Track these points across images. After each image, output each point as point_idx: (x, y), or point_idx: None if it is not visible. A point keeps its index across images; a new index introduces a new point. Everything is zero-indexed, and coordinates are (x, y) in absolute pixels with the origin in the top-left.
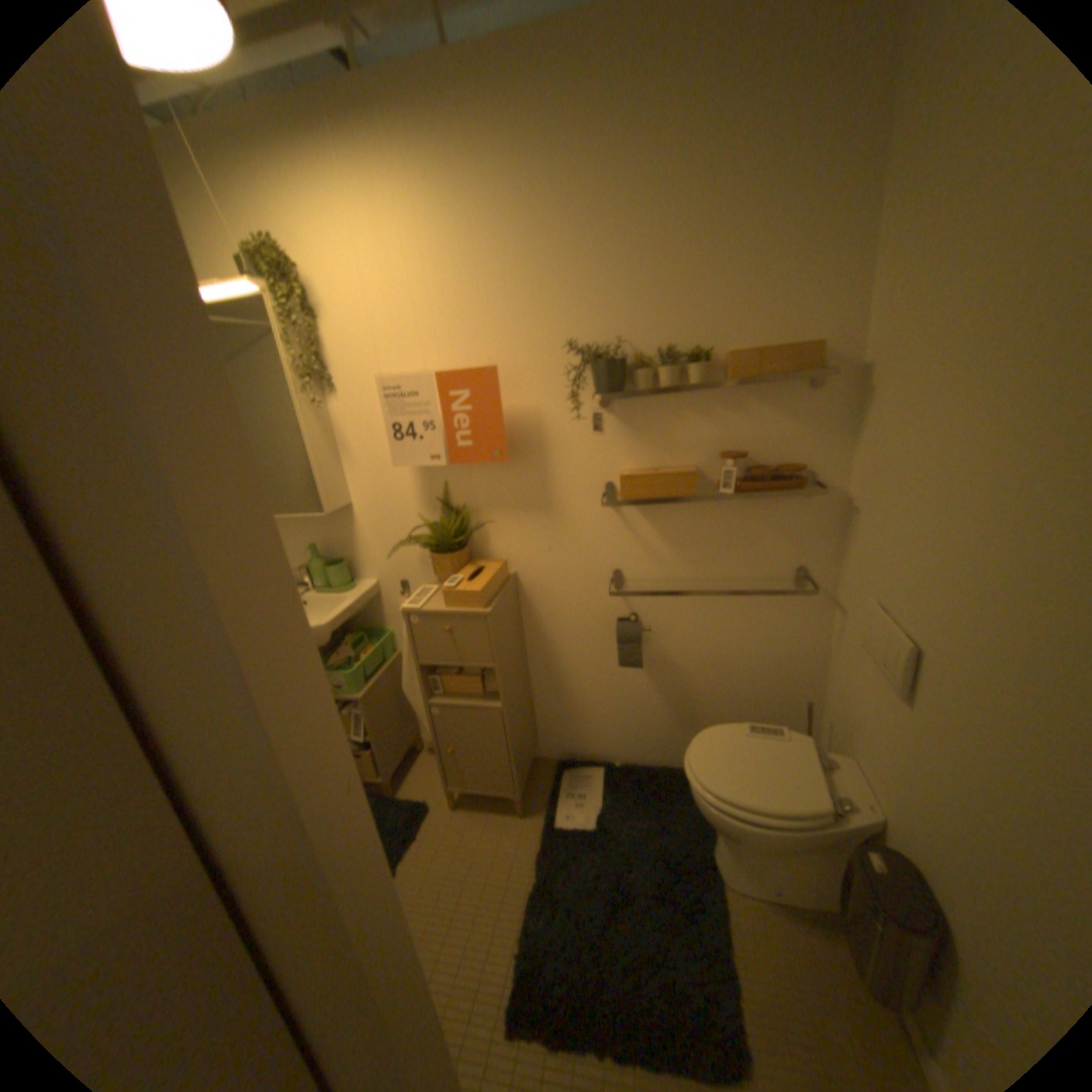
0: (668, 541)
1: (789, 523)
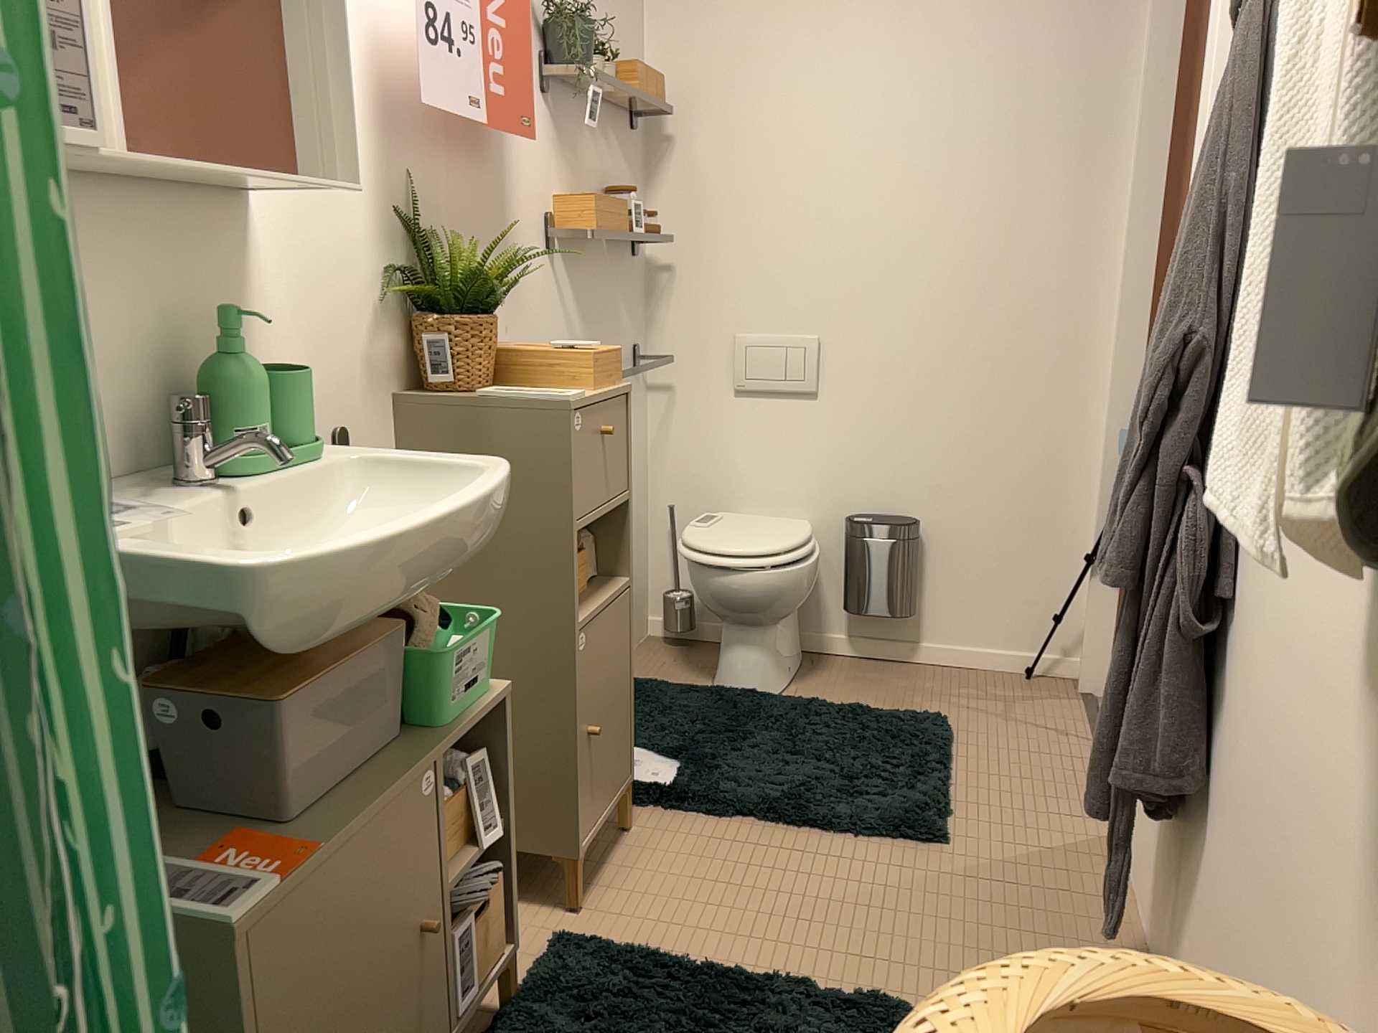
0: (584, 320)
1: (631, 298)
